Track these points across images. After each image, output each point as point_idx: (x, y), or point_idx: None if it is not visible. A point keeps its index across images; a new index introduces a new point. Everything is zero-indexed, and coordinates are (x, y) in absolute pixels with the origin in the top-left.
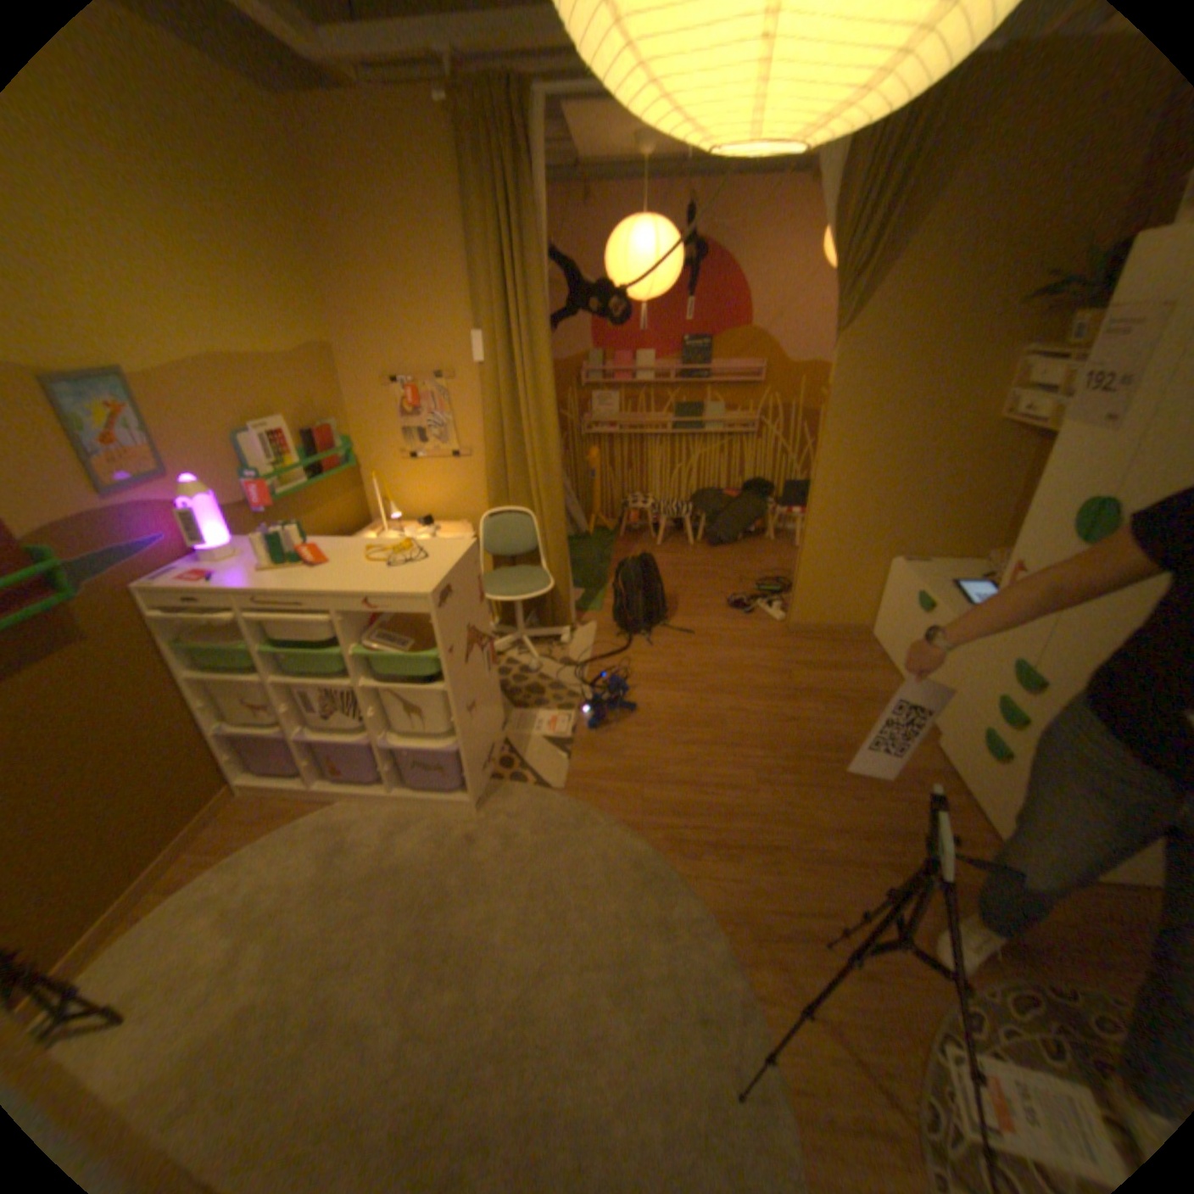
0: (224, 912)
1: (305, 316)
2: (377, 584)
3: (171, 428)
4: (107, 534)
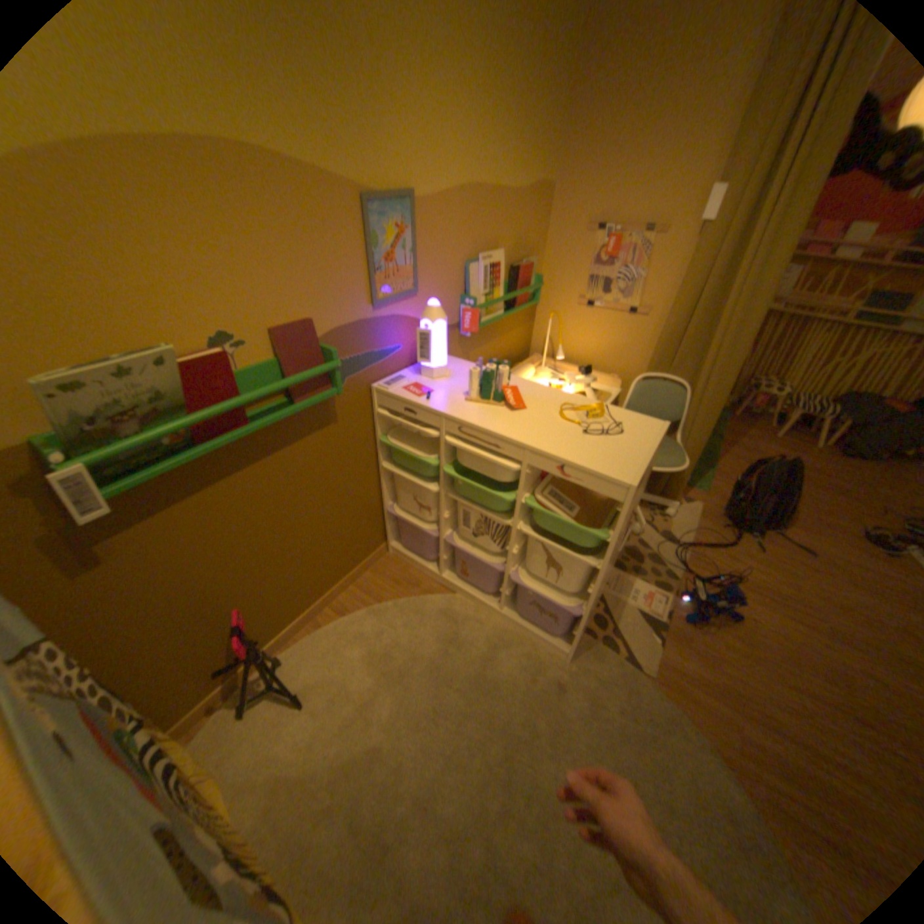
0: (372, 651)
1: (548, 152)
2: (577, 452)
3: (432, 252)
4: (371, 340)
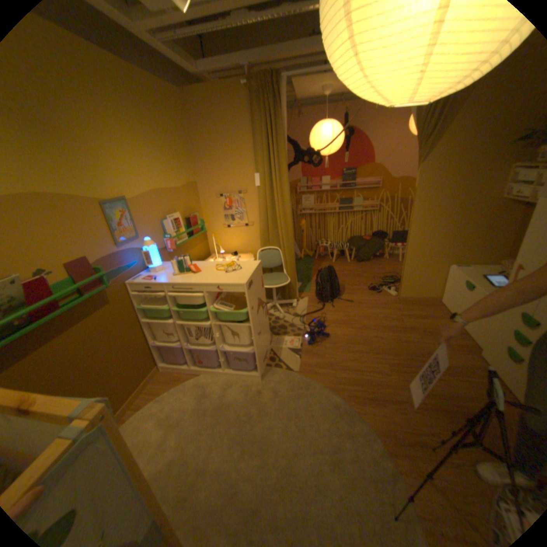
0: (159, 419)
1: (188, 171)
2: (223, 280)
3: (141, 219)
4: (119, 261)
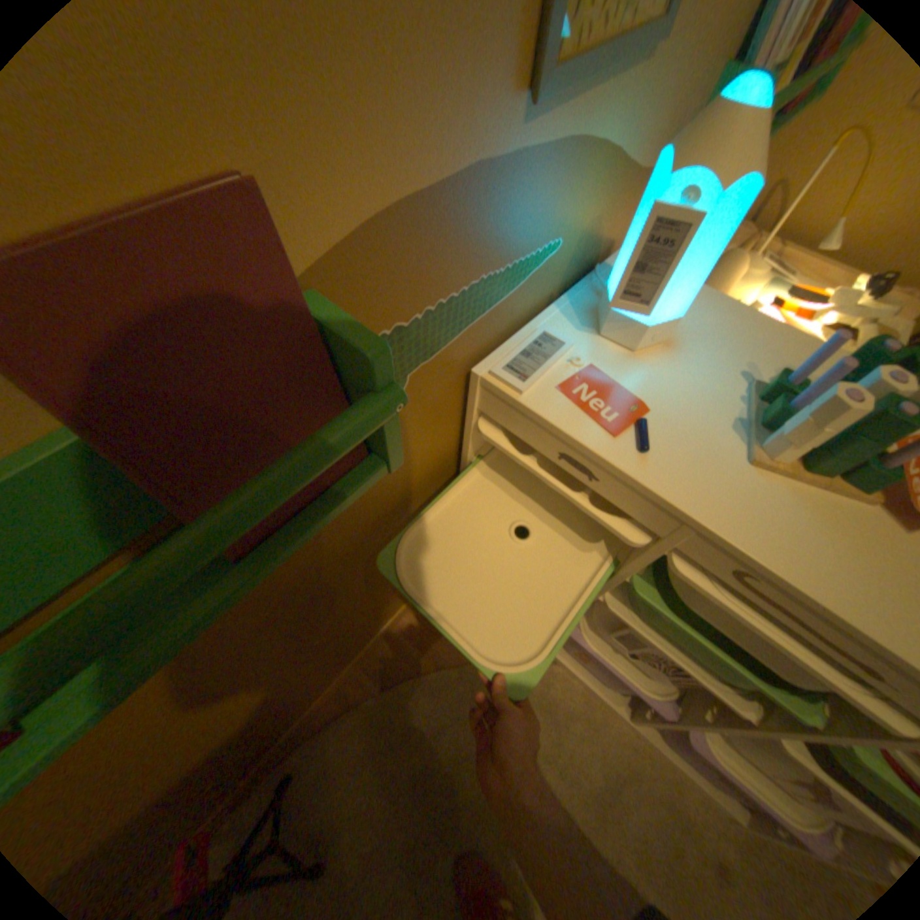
0: (429, 767)
1: None
2: None
3: None
4: (497, 233)
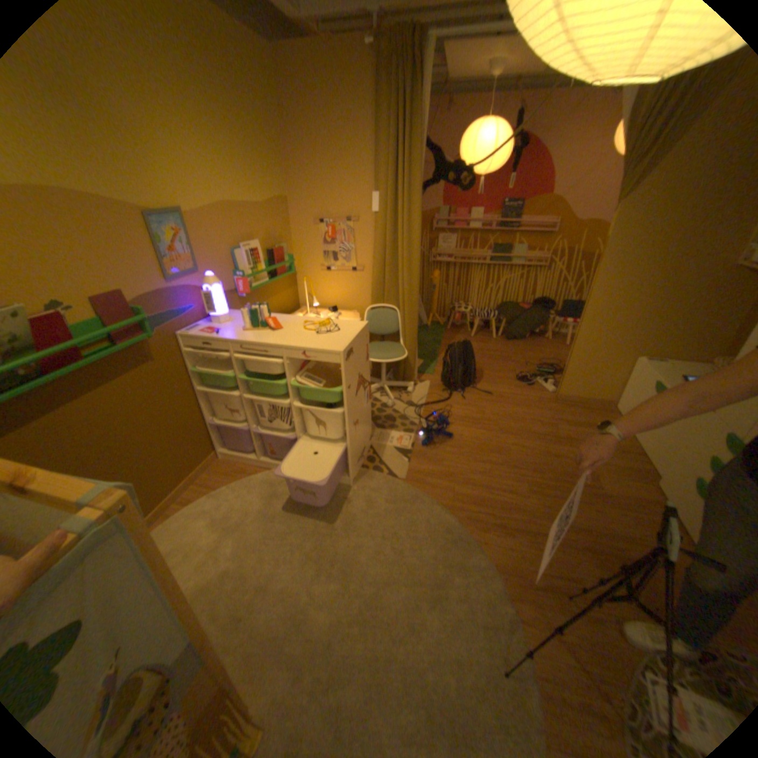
0: (214, 519)
1: (275, 180)
2: (312, 344)
3: (203, 244)
4: (169, 303)
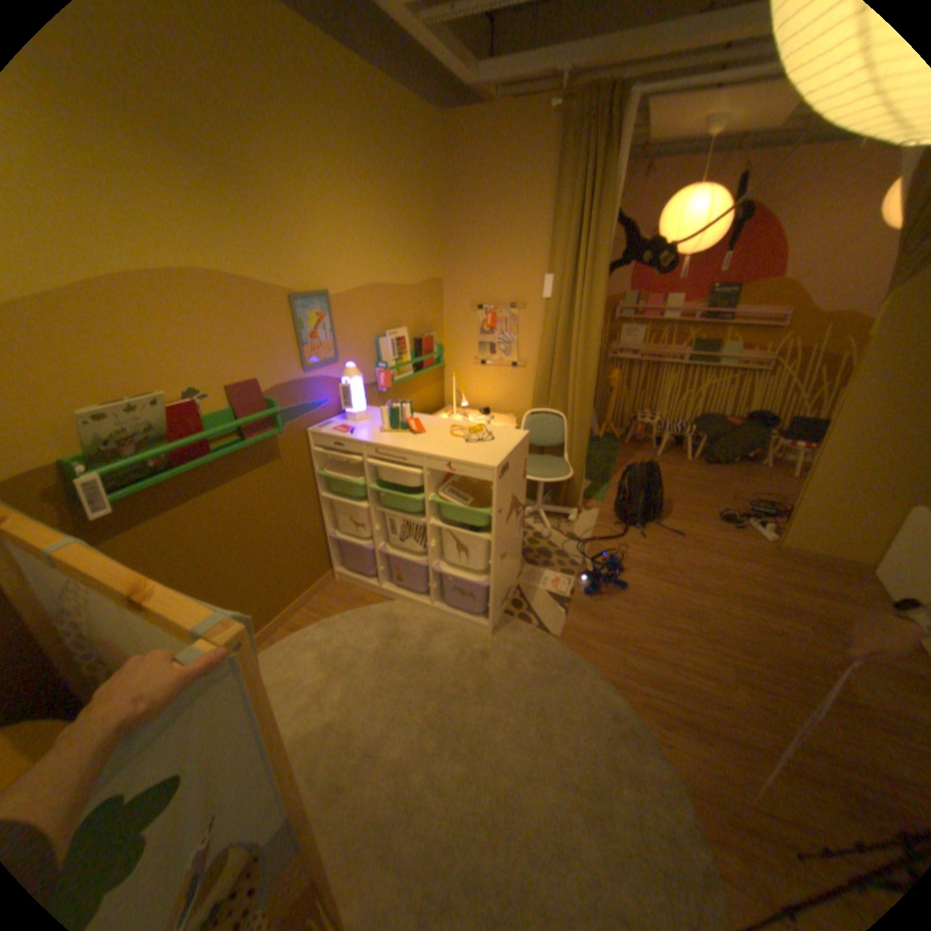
0: (323, 653)
1: (432, 260)
2: (459, 453)
3: (346, 331)
4: (303, 395)
